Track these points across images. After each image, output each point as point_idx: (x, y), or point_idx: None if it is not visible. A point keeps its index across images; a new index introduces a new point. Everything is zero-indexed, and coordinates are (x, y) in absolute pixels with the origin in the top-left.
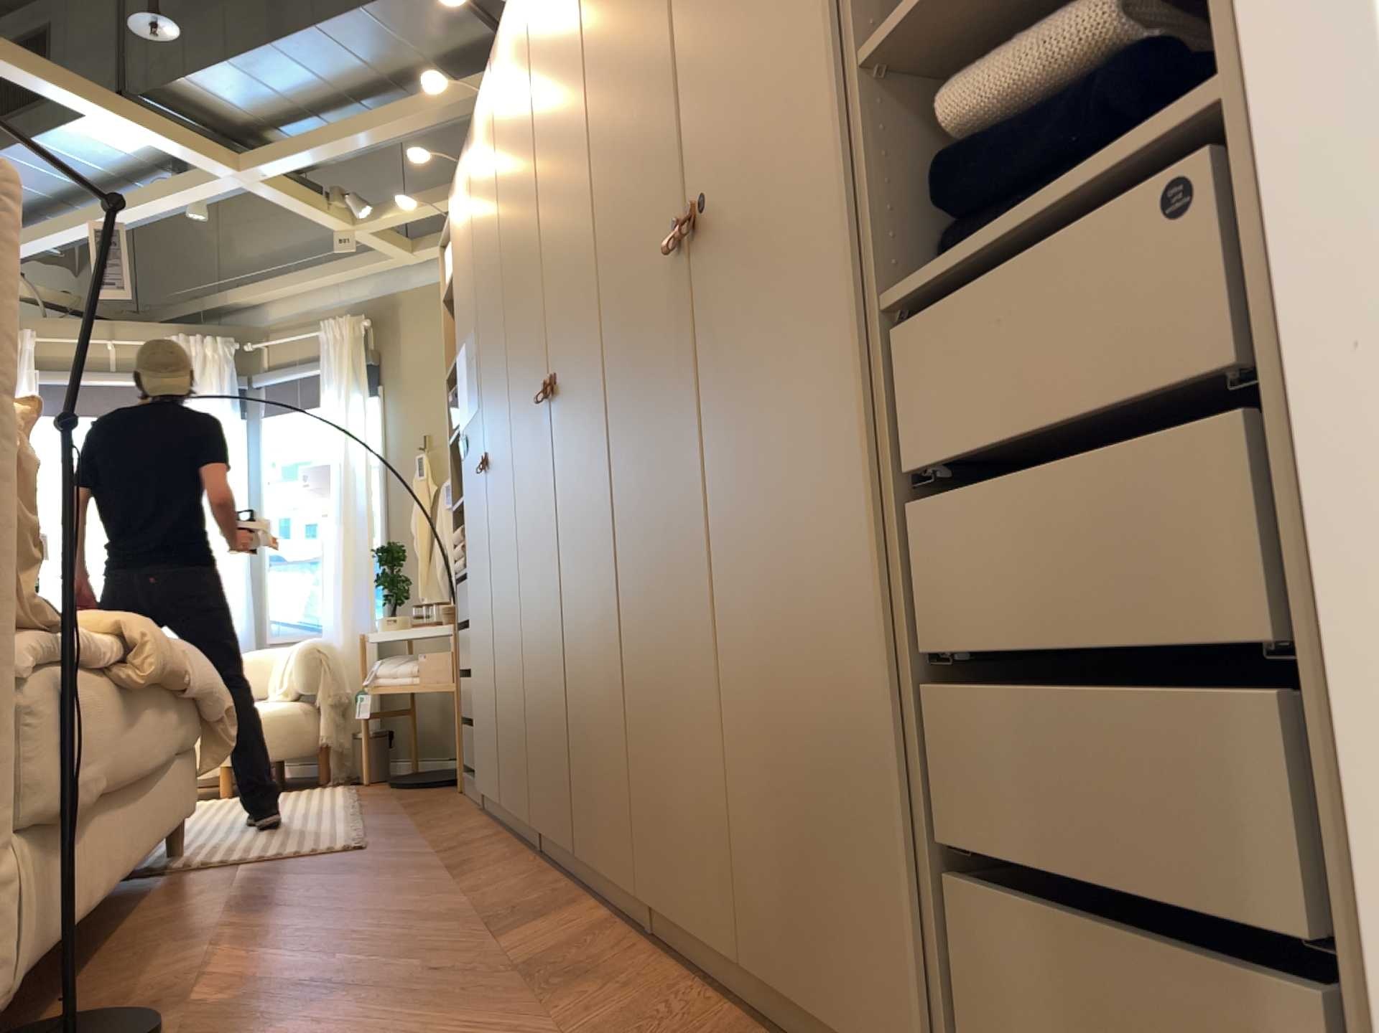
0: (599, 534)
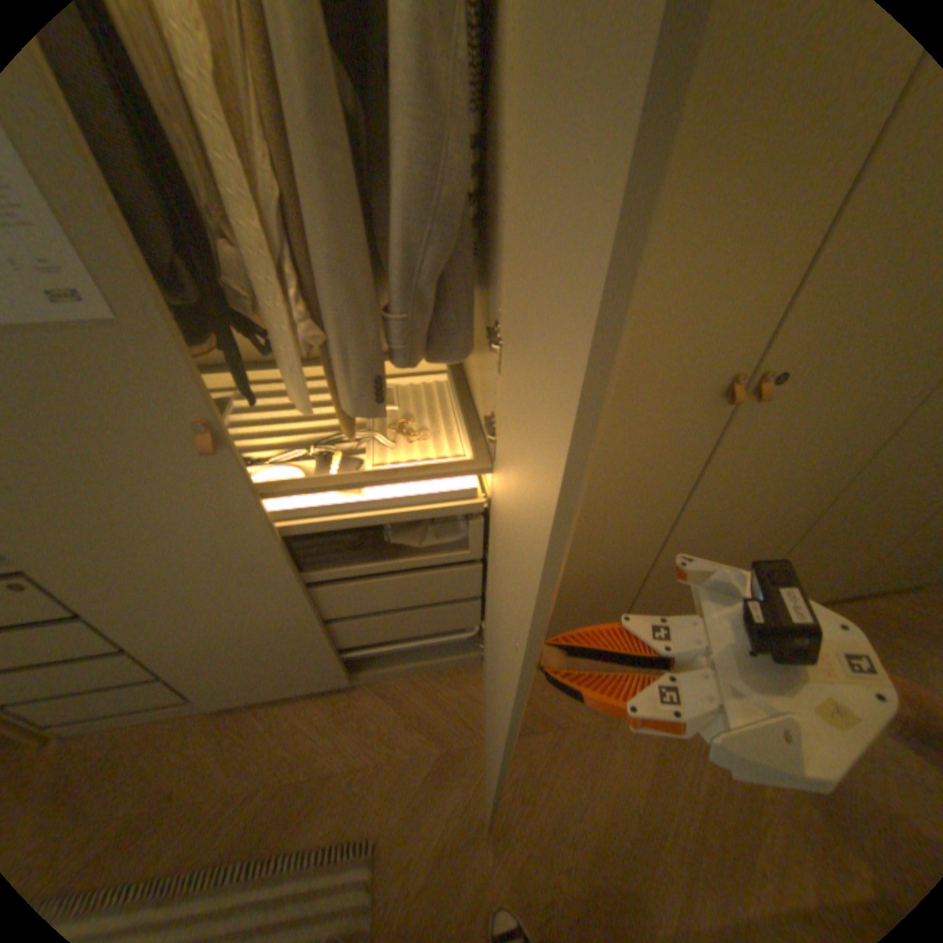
0: (798, 505)
